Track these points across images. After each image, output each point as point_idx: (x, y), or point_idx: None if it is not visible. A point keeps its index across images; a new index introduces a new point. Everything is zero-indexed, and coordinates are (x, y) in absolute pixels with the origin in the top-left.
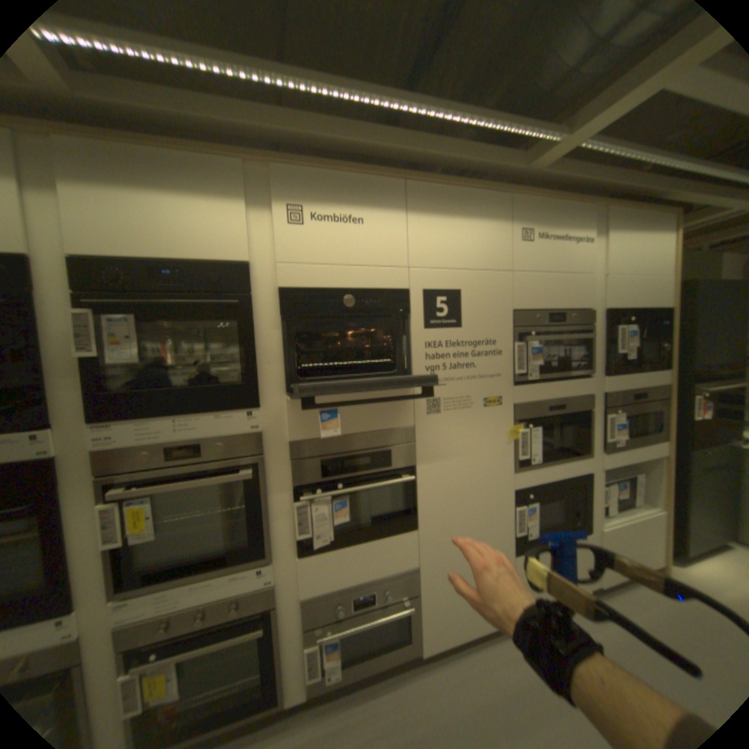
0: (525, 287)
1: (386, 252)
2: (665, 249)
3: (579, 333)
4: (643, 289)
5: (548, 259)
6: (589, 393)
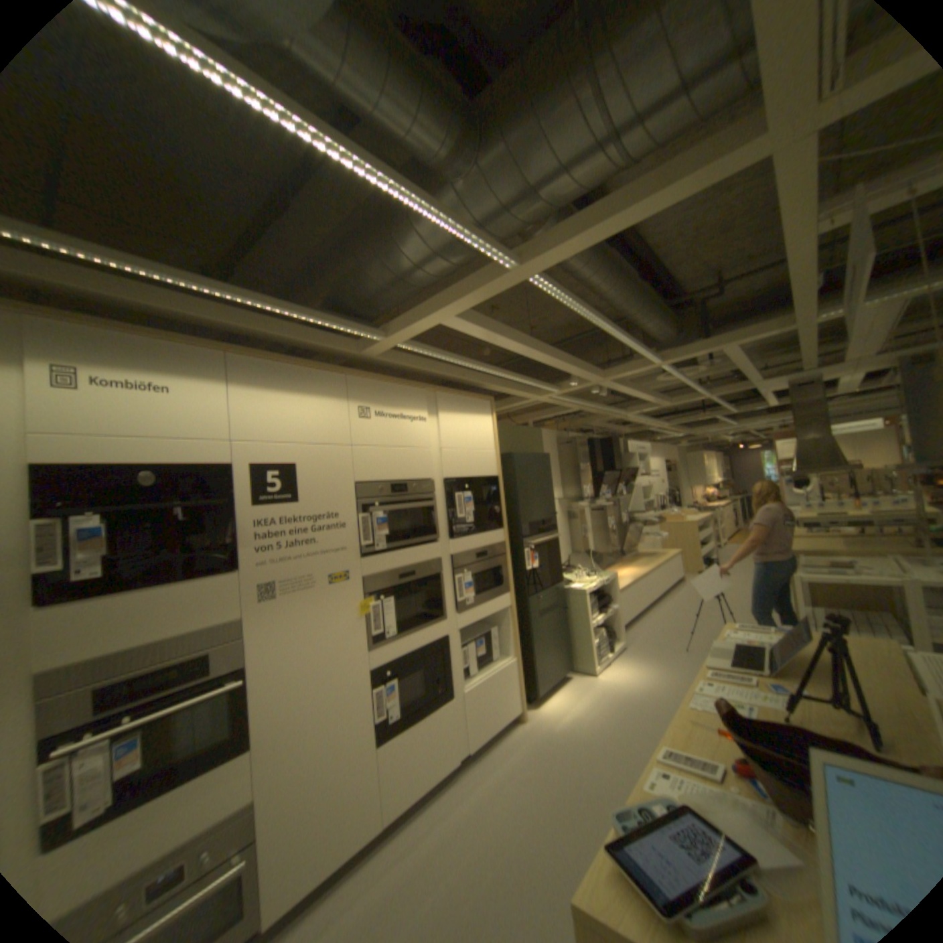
0: (366, 461)
1: (202, 424)
2: (484, 429)
3: (421, 502)
4: (471, 461)
5: (386, 436)
6: (436, 557)
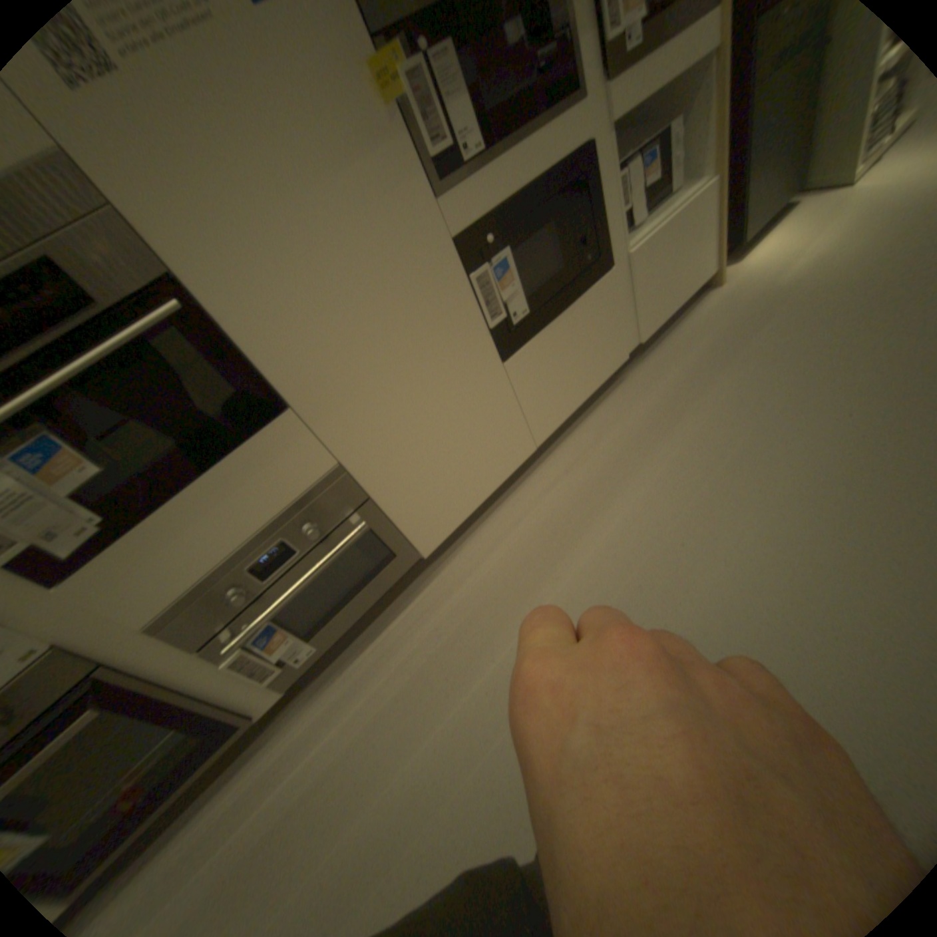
0: None
1: None
2: None
3: None
4: None
5: None
6: None
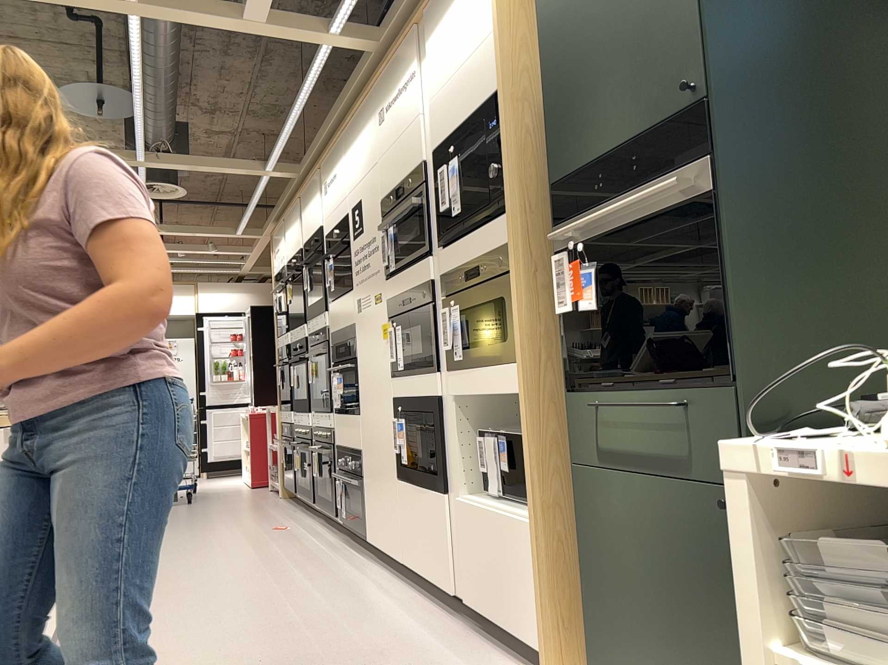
0: (383, 171)
1: (341, 190)
2: None
3: (417, 200)
4: (461, 91)
5: (392, 130)
6: (428, 278)
